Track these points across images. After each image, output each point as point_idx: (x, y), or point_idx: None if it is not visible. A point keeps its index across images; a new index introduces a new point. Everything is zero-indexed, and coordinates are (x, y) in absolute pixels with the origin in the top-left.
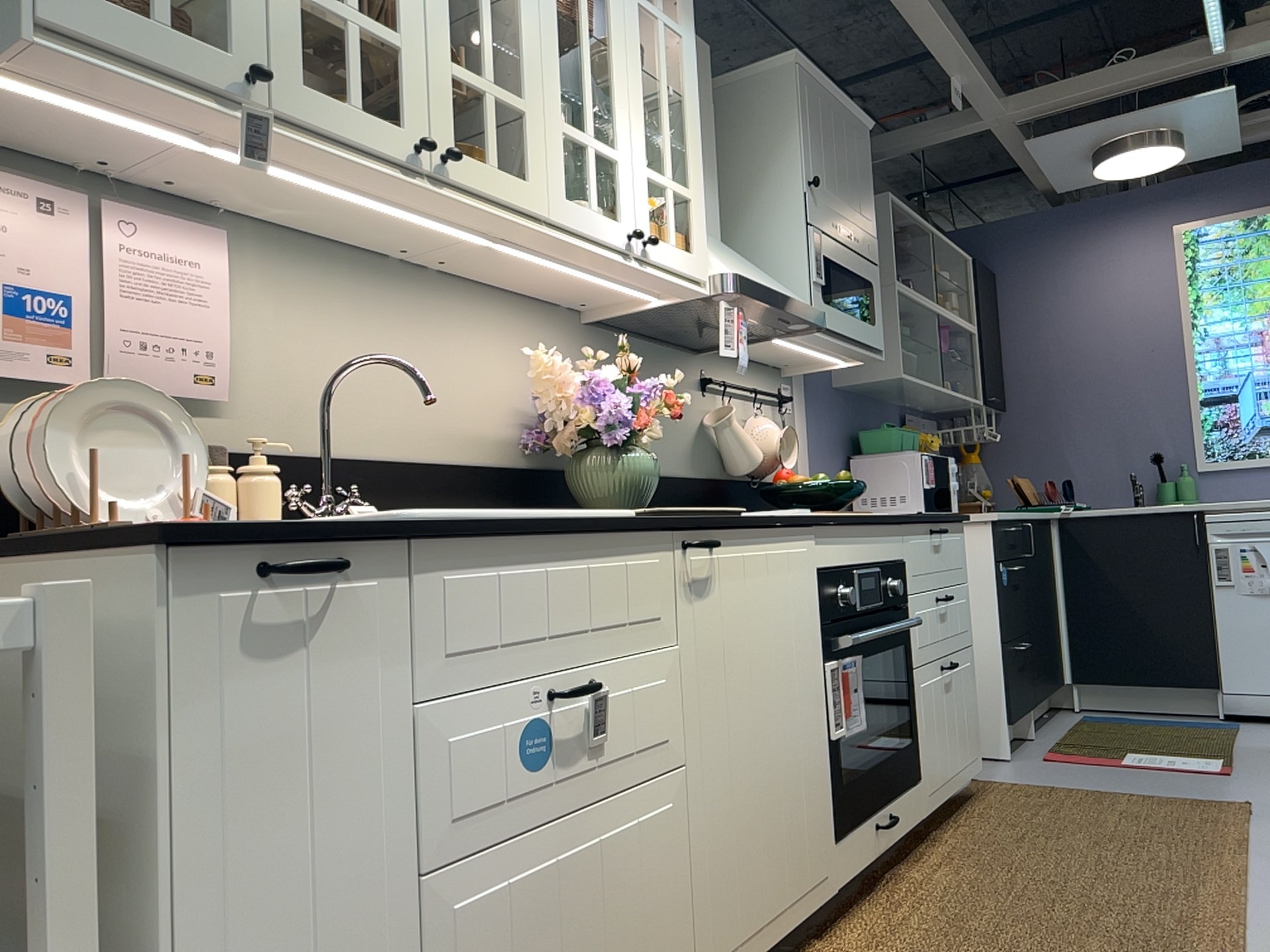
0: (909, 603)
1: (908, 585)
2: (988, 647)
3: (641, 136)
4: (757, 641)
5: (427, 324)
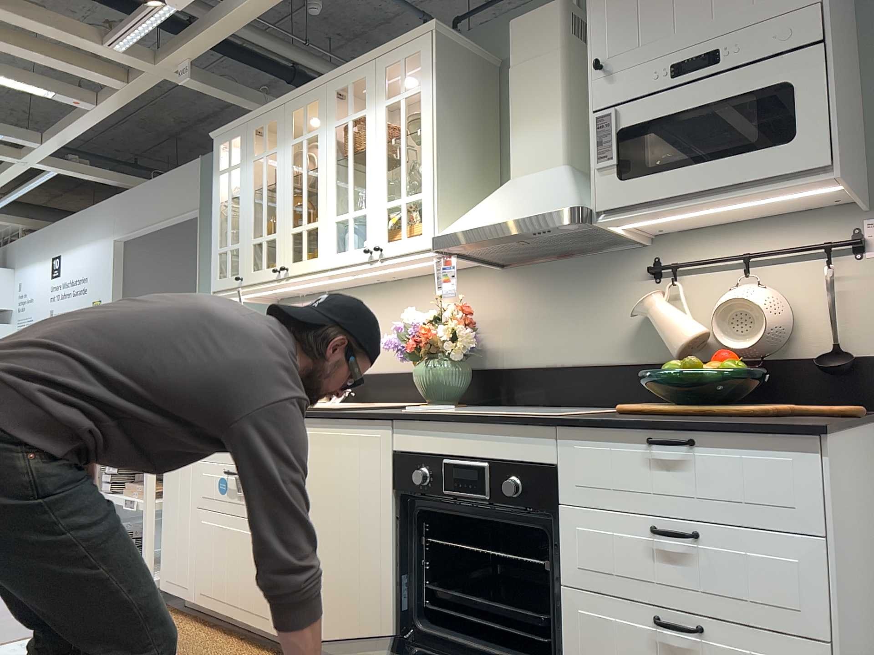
0: (561, 513)
1: (560, 493)
2: None
3: (381, 186)
4: (326, 482)
5: (400, 305)
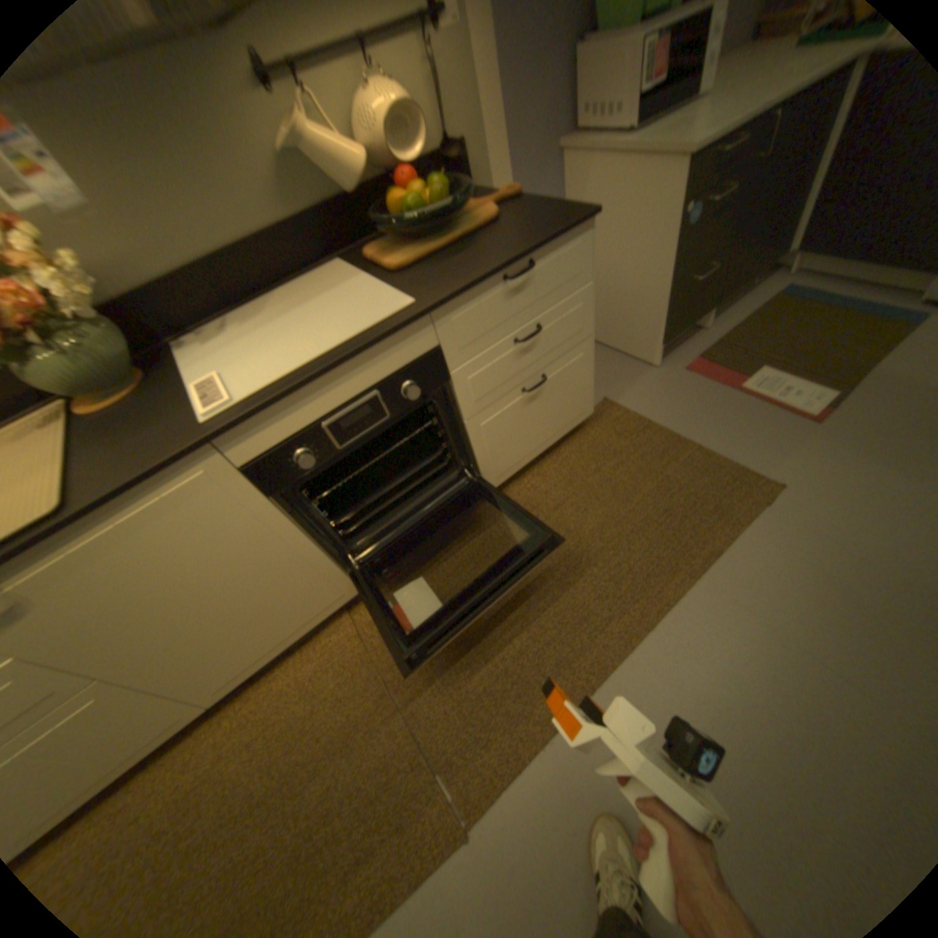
0: (451, 380)
1: (447, 366)
2: (658, 286)
3: None
4: (150, 579)
5: None
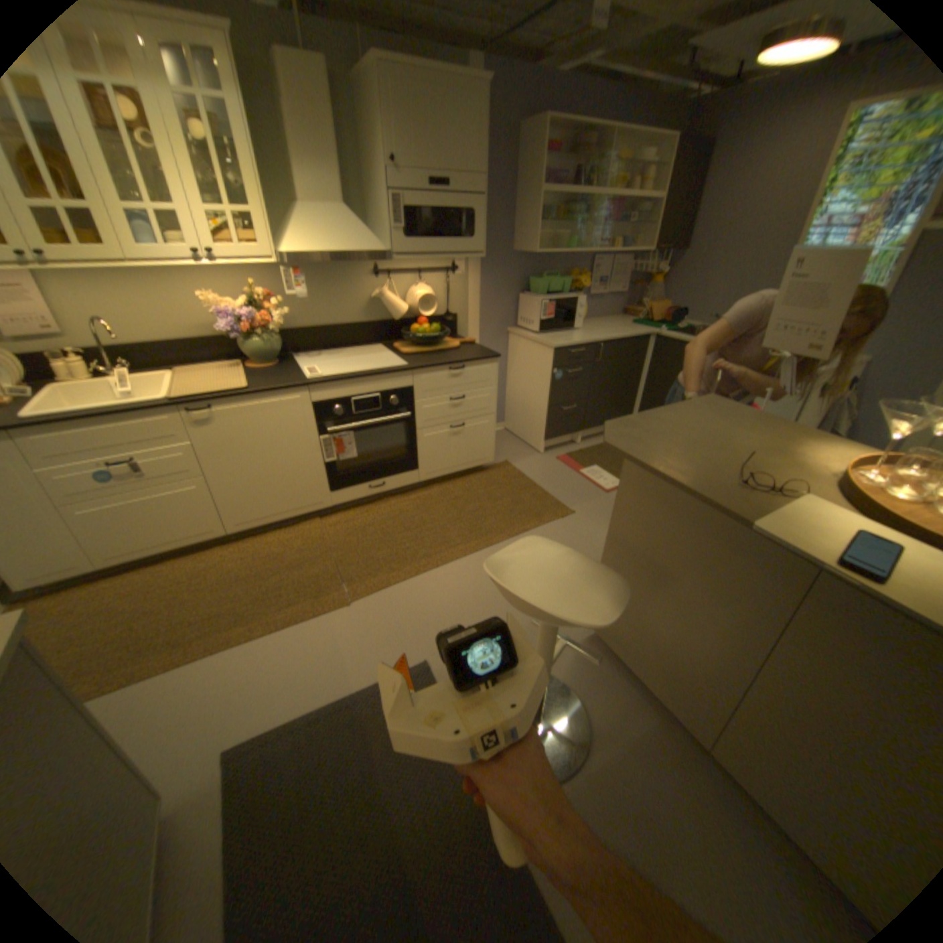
0: (415, 405)
1: (414, 397)
2: (543, 406)
3: (193, 188)
4: (255, 435)
5: (159, 281)
